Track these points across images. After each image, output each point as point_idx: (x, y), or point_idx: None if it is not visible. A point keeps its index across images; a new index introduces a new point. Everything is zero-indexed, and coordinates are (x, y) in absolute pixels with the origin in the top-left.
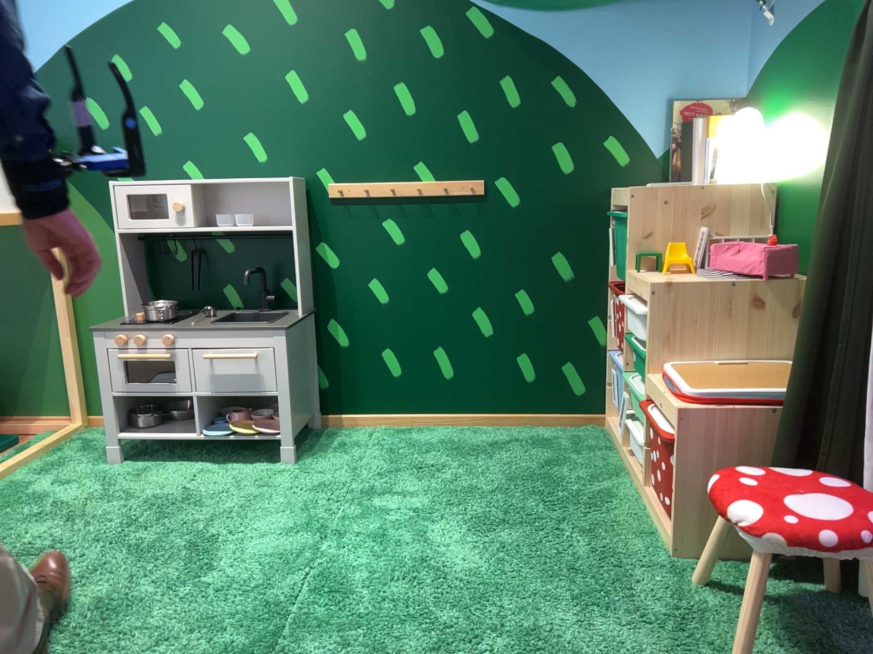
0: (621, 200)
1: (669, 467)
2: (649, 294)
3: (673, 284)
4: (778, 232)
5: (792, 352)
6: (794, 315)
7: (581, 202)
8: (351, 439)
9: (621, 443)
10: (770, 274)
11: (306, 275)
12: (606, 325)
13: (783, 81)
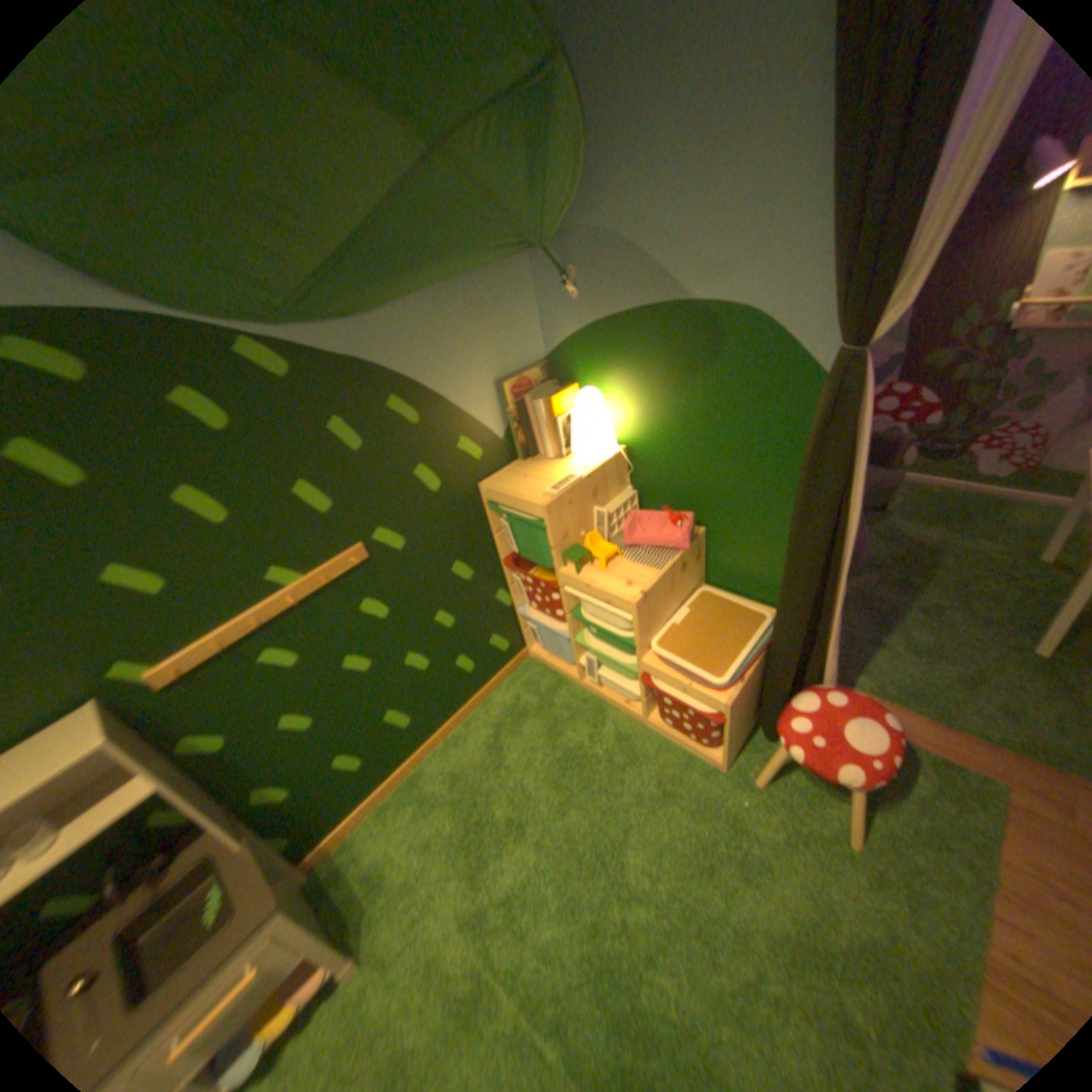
0: (514, 505)
1: (700, 723)
2: (626, 607)
3: (645, 592)
4: (633, 482)
5: (698, 581)
6: (698, 559)
7: (460, 509)
8: (362, 860)
9: (574, 676)
10: (691, 546)
11: (188, 785)
12: (509, 591)
13: (612, 358)
